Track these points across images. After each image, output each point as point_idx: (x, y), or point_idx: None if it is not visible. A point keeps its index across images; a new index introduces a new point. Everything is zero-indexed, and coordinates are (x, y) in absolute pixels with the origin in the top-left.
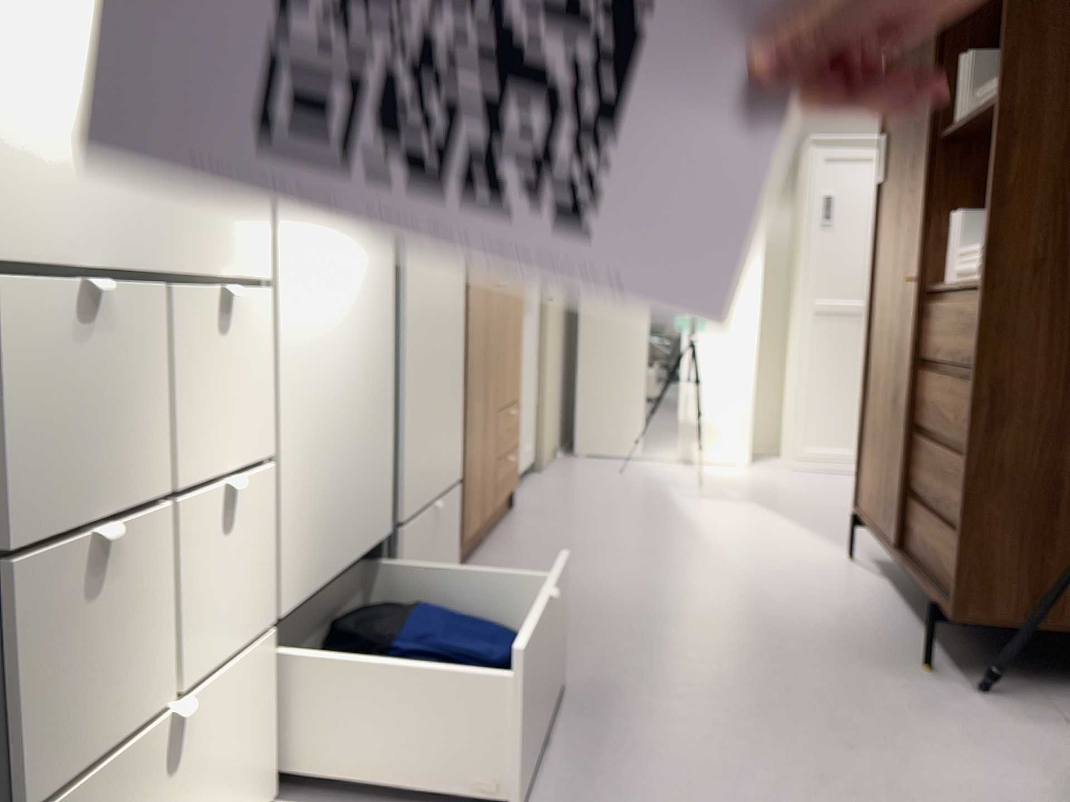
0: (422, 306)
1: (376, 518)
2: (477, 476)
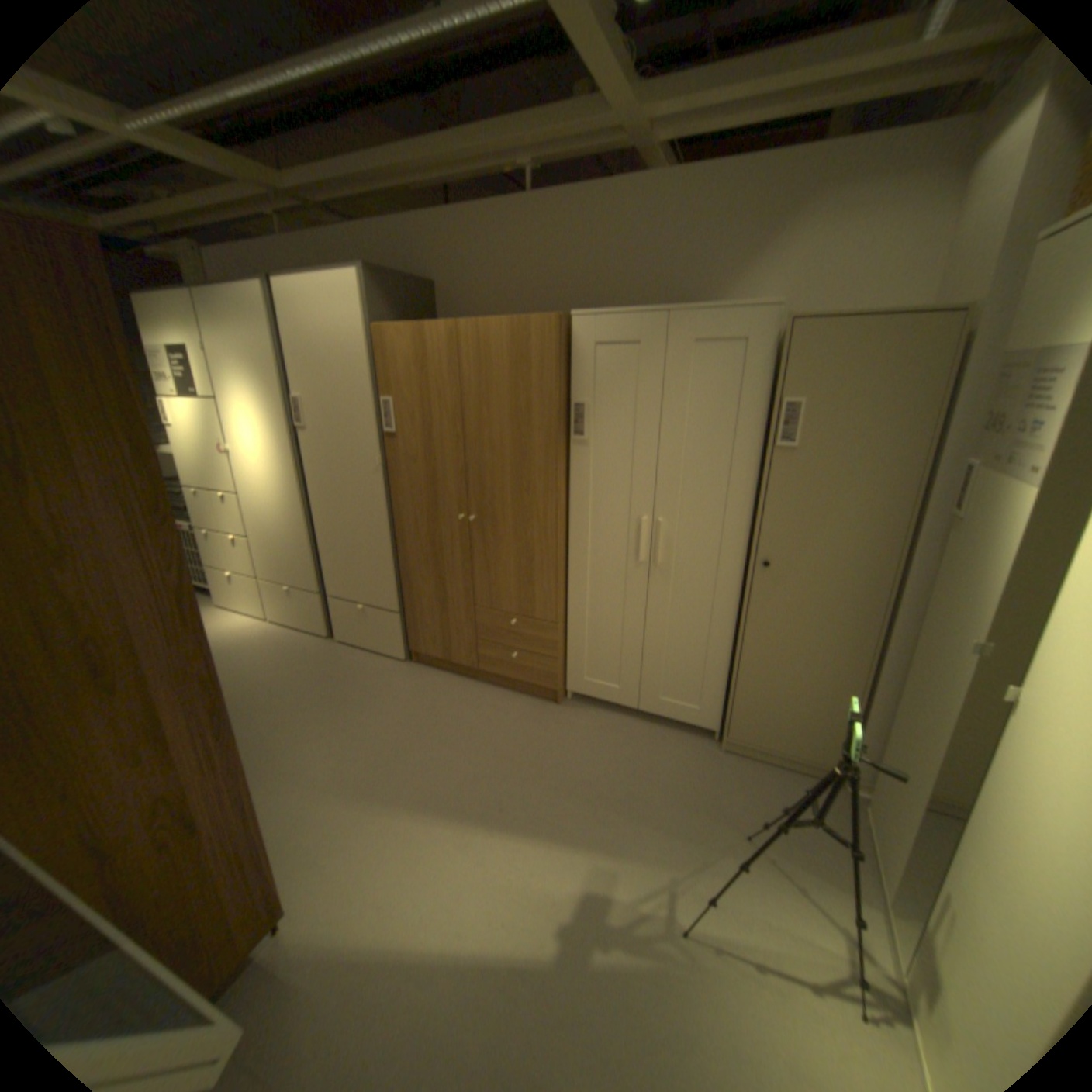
0: (336, 515)
1: (311, 584)
2: (438, 628)
